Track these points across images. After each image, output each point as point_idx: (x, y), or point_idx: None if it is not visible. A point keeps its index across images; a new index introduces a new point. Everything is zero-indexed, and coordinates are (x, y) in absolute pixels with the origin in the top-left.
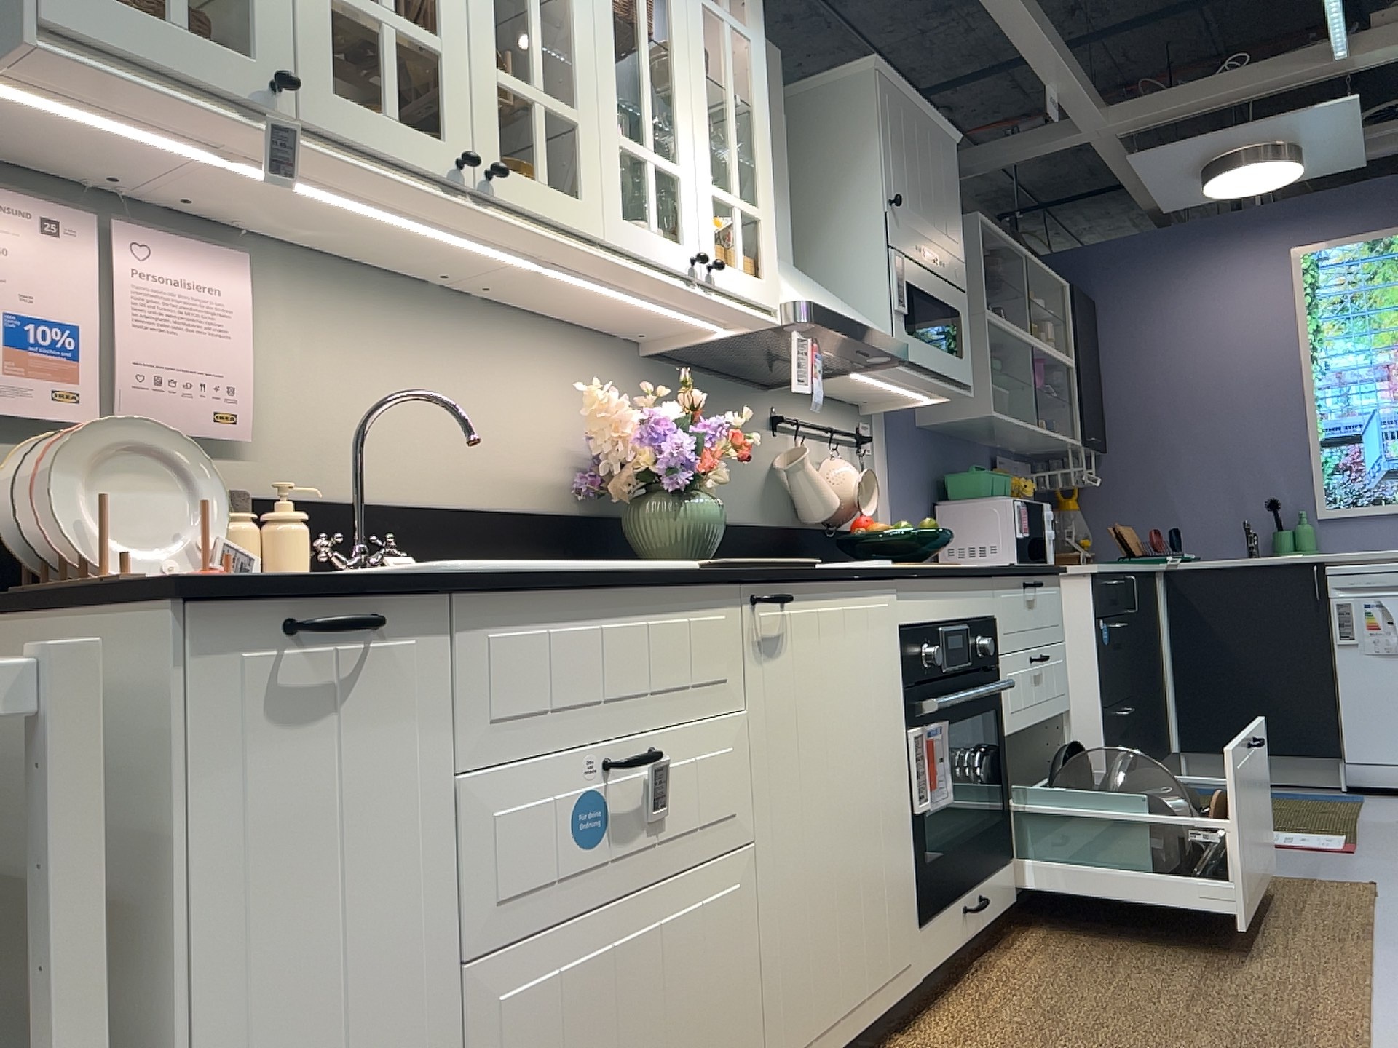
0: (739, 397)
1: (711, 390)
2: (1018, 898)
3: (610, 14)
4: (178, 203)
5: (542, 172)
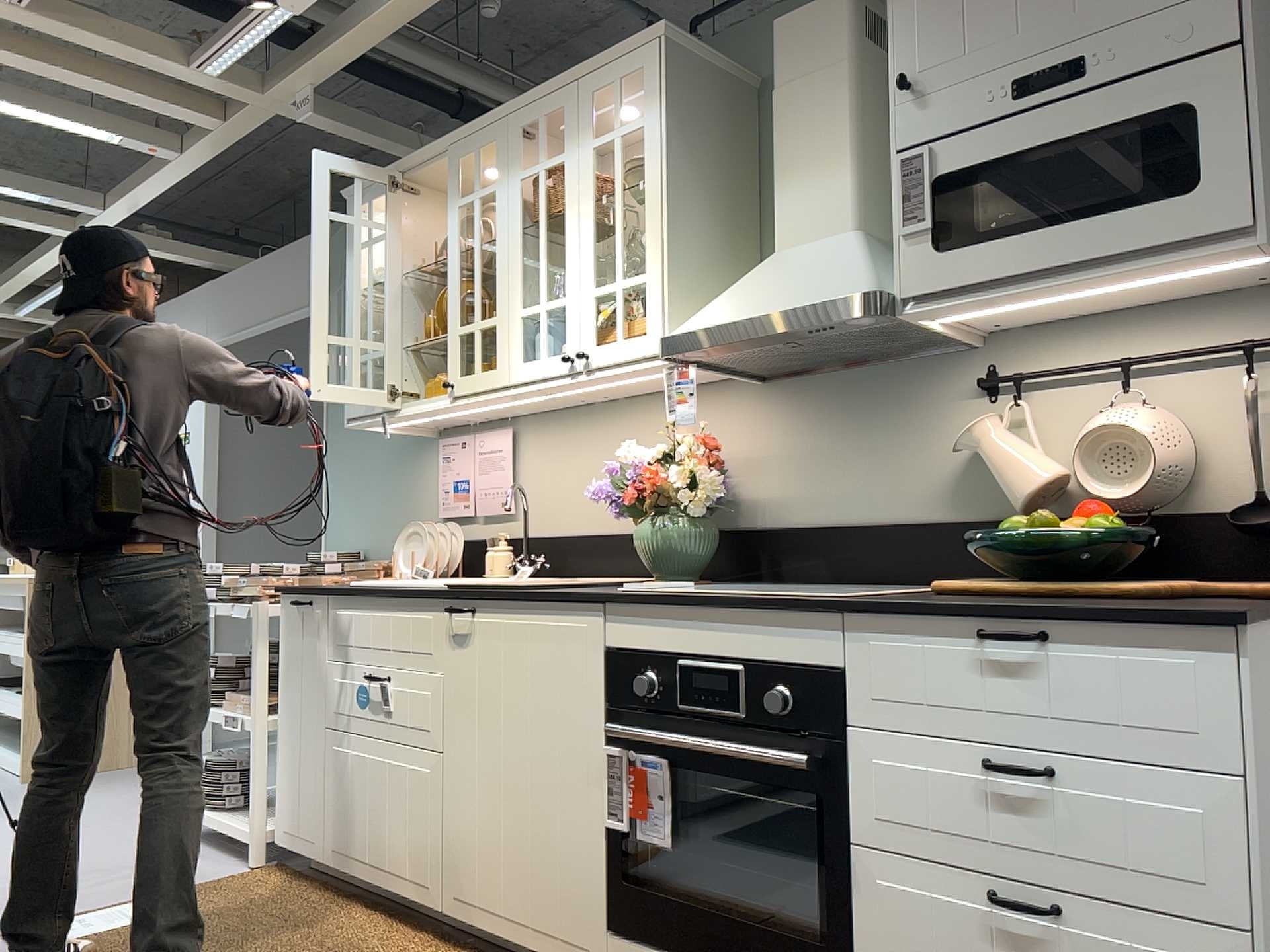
0: (907, 377)
1: (855, 385)
2: None
3: (517, 236)
4: (484, 418)
5: (475, 366)
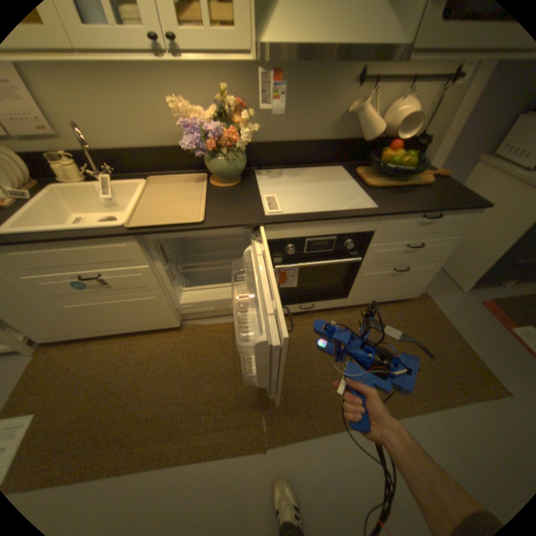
0: (328, 66)
1: (302, 67)
2: (345, 306)
3: None
4: None
5: None
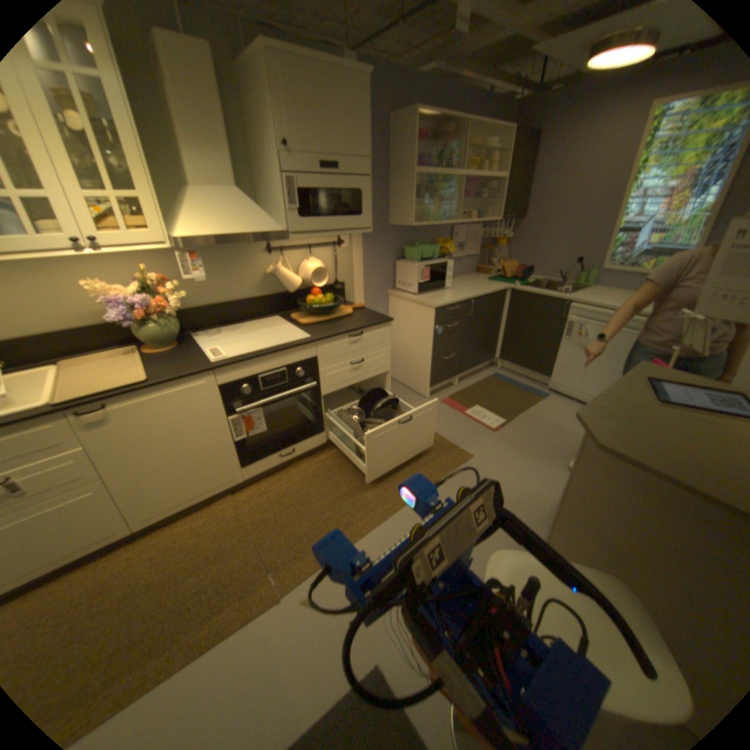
0: (238, 245)
1: (215, 247)
2: (327, 443)
3: None
4: None
5: None
